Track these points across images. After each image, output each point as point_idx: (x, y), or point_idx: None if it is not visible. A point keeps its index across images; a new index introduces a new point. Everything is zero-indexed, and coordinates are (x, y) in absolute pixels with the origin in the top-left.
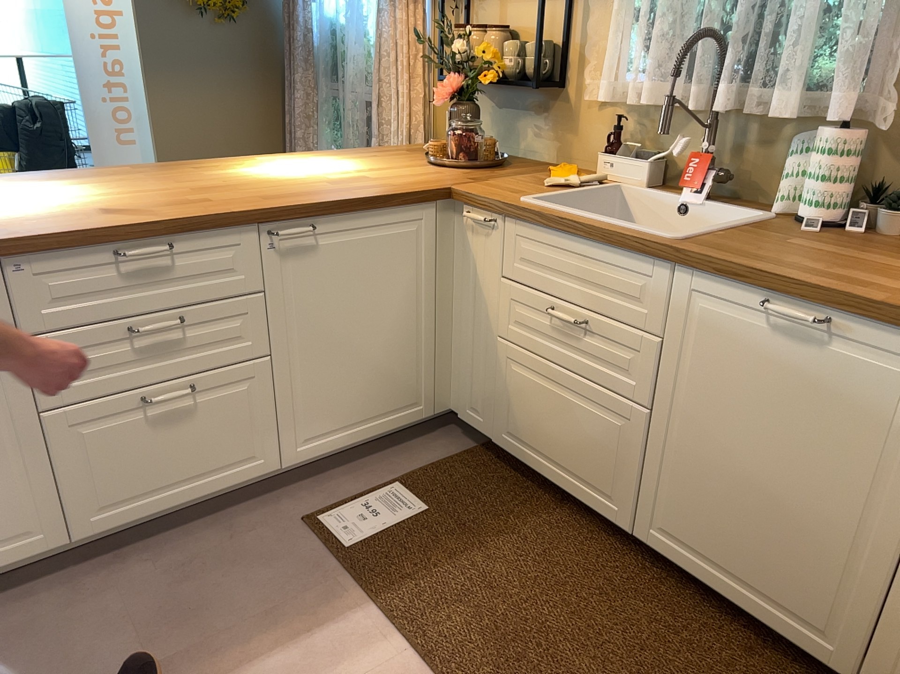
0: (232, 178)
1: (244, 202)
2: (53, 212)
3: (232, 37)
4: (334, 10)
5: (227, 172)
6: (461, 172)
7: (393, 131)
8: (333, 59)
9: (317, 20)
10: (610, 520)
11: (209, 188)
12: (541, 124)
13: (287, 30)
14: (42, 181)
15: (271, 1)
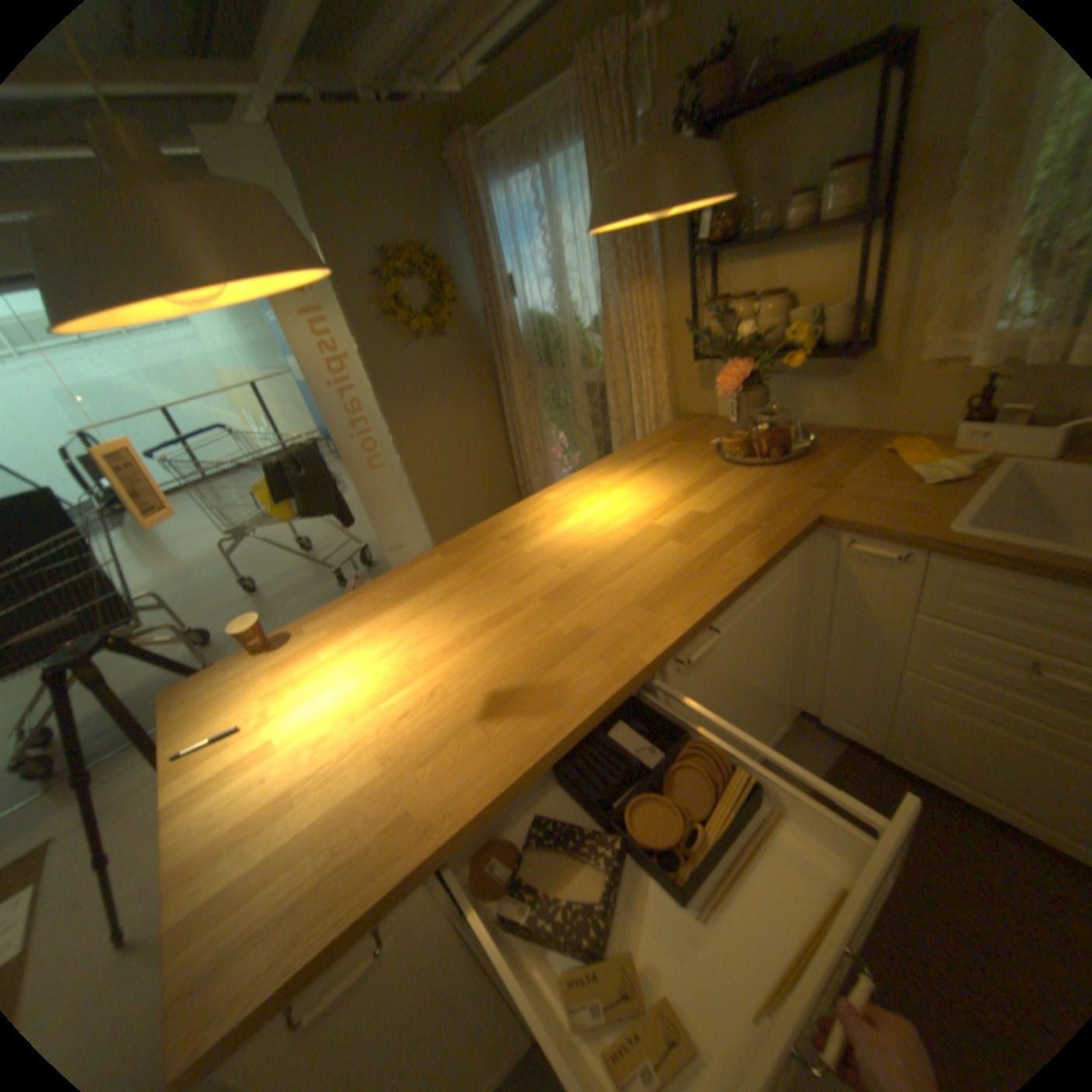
0: (559, 554)
1: (633, 628)
2: (427, 718)
3: (442, 349)
4: (533, 300)
5: (543, 540)
6: (787, 473)
7: (635, 414)
8: (541, 348)
9: (517, 313)
10: None
11: (557, 591)
12: (837, 387)
13: (486, 328)
14: (366, 617)
15: (467, 304)
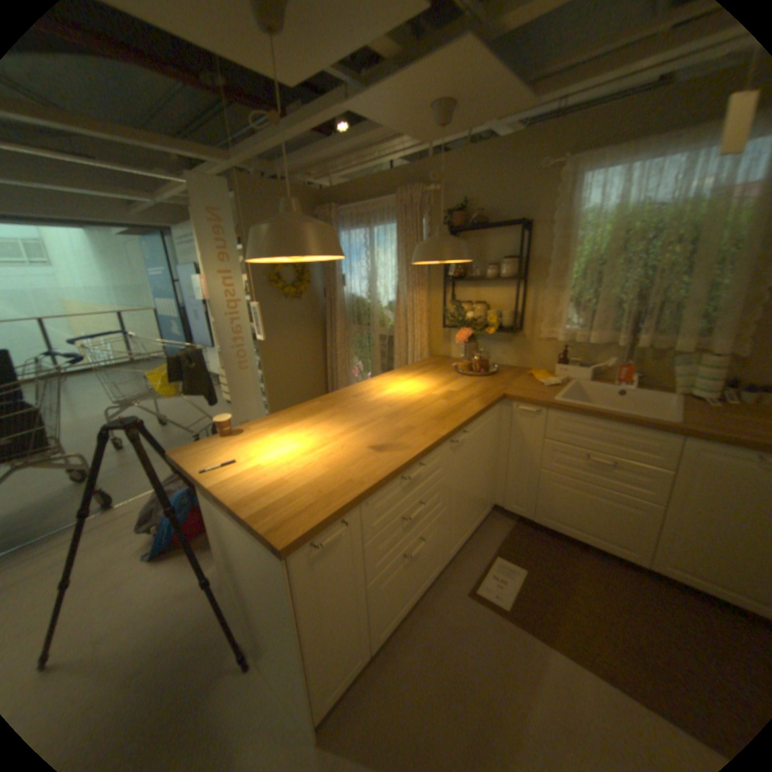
0: (388, 402)
1: (433, 425)
2: (345, 453)
3: (298, 305)
4: (356, 288)
5: (377, 397)
6: (488, 379)
7: (410, 352)
8: (357, 313)
9: (345, 294)
10: (634, 563)
11: (392, 414)
12: (507, 347)
13: (324, 298)
14: (289, 423)
15: (315, 284)
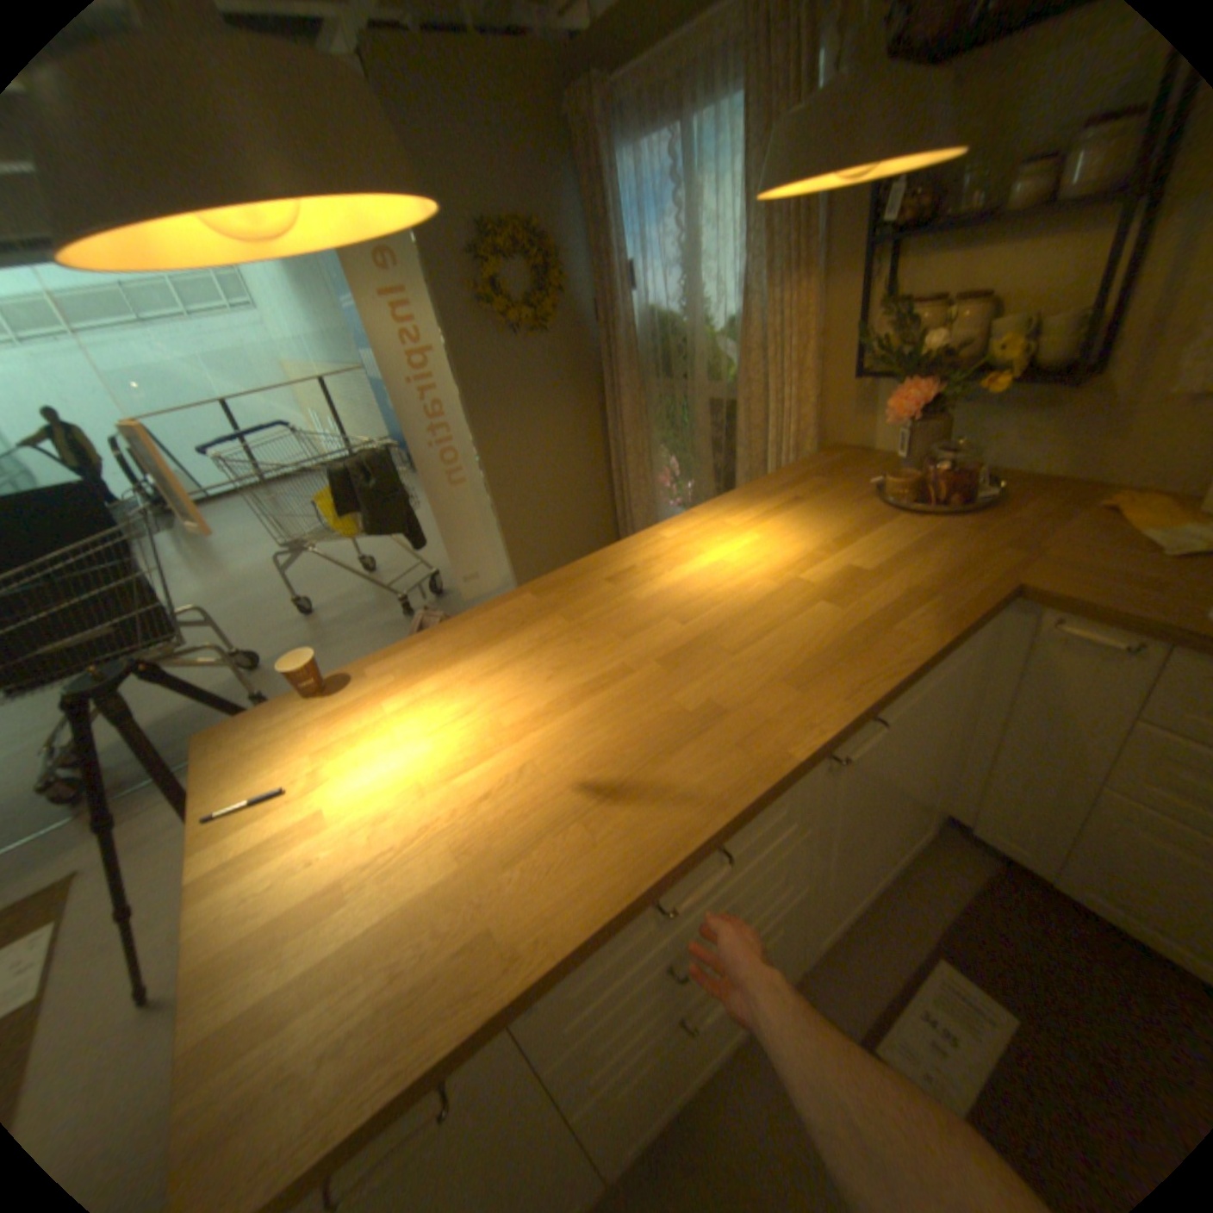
0: (680, 605)
1: (780, 710)
2: (515, 802)
3: (541, 347)
4: (656, 293)
5: (659, 586)
6: (971, 526)
7: (771, 439)
8: (660, 352)
9: (635, 308)
10: None
11: (678, 652)
12: (1041, 422)
13: (596, 325)
14: (442, 662)
15: (575, 295)
